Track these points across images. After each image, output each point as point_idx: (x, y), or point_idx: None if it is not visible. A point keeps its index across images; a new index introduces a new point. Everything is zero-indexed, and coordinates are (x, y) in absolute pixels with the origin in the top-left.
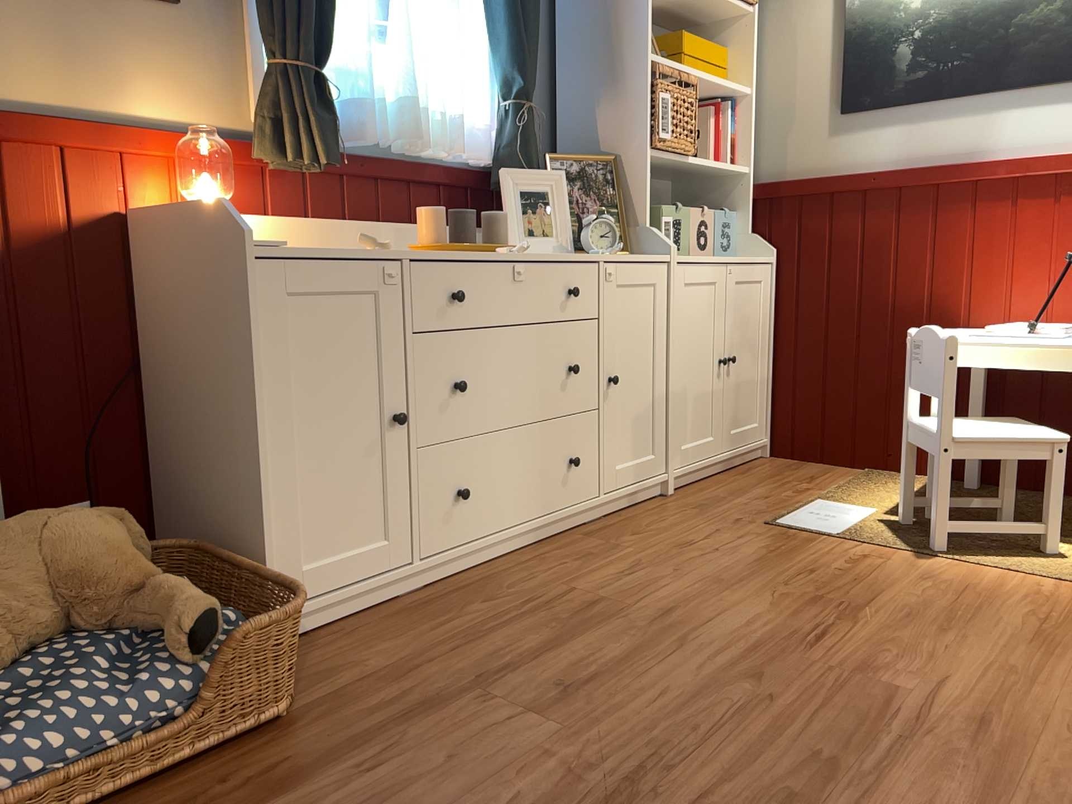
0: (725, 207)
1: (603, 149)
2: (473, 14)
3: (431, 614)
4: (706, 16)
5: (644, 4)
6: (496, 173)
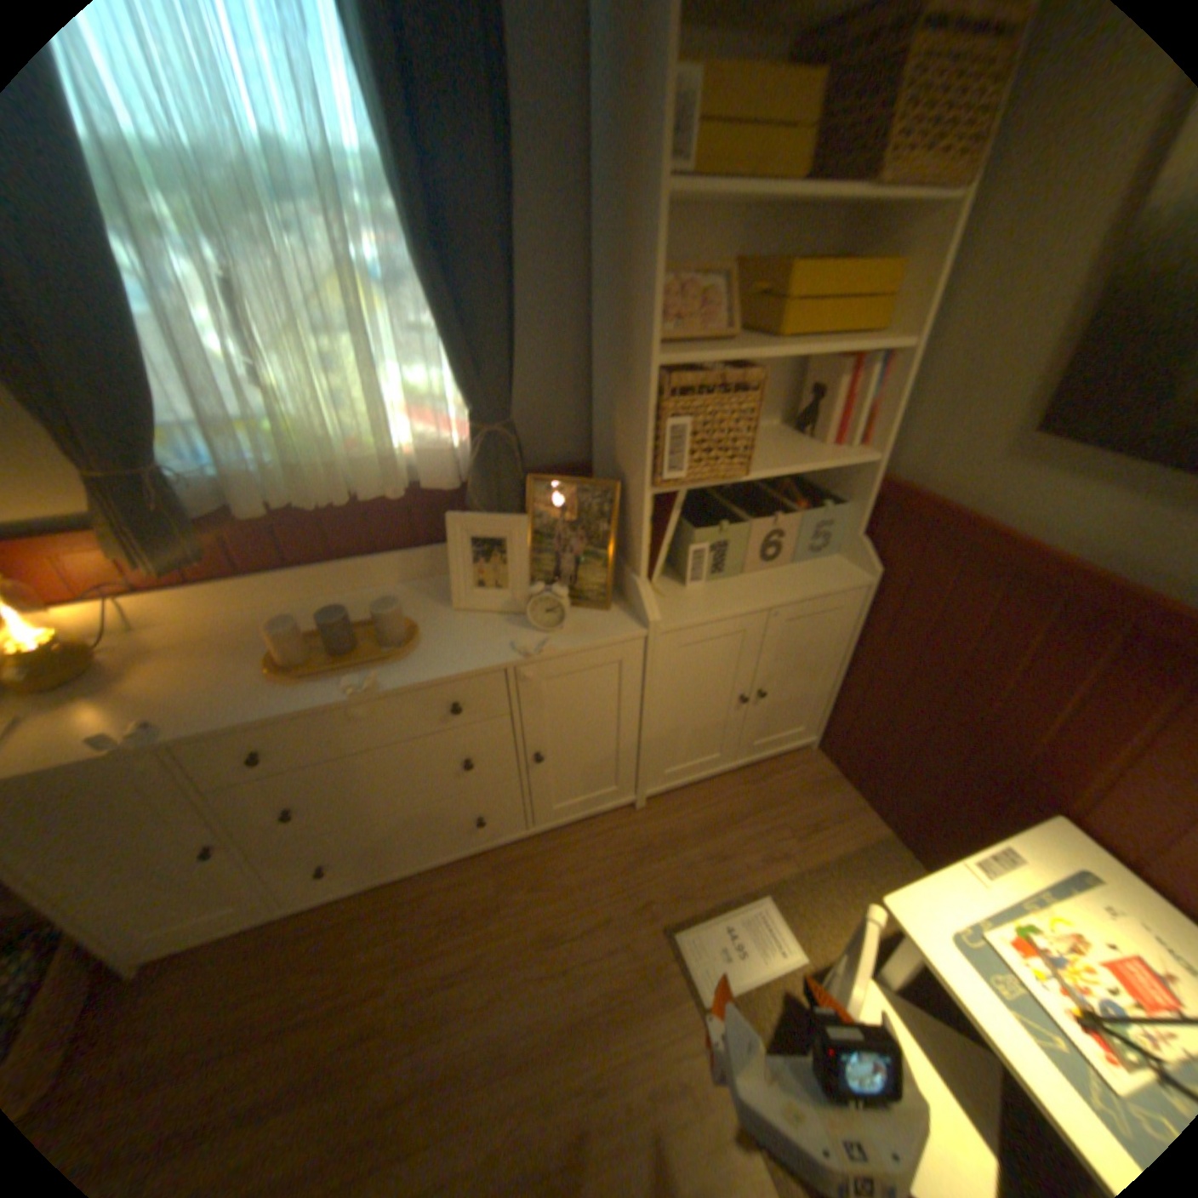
0: (844, 490)
1: (618, 461)
2: (416, 299)
3: (265, 969)
4: (882, 200)
5: (655, 275)
6: (469, 496)
